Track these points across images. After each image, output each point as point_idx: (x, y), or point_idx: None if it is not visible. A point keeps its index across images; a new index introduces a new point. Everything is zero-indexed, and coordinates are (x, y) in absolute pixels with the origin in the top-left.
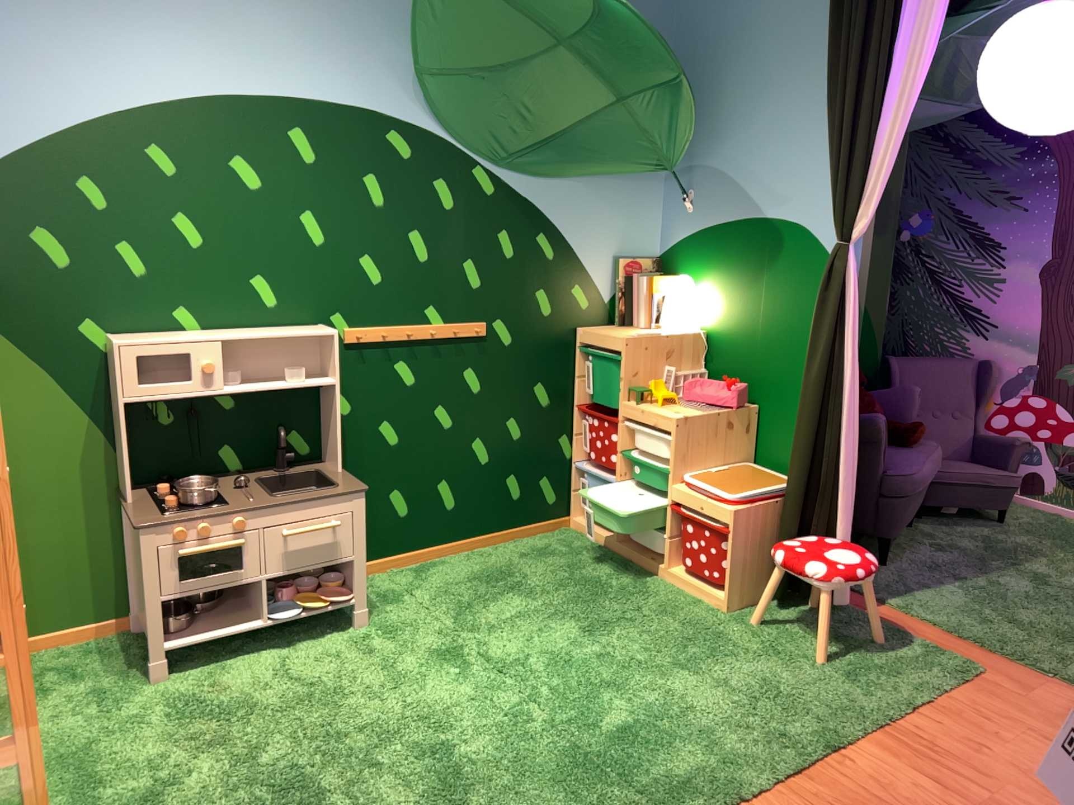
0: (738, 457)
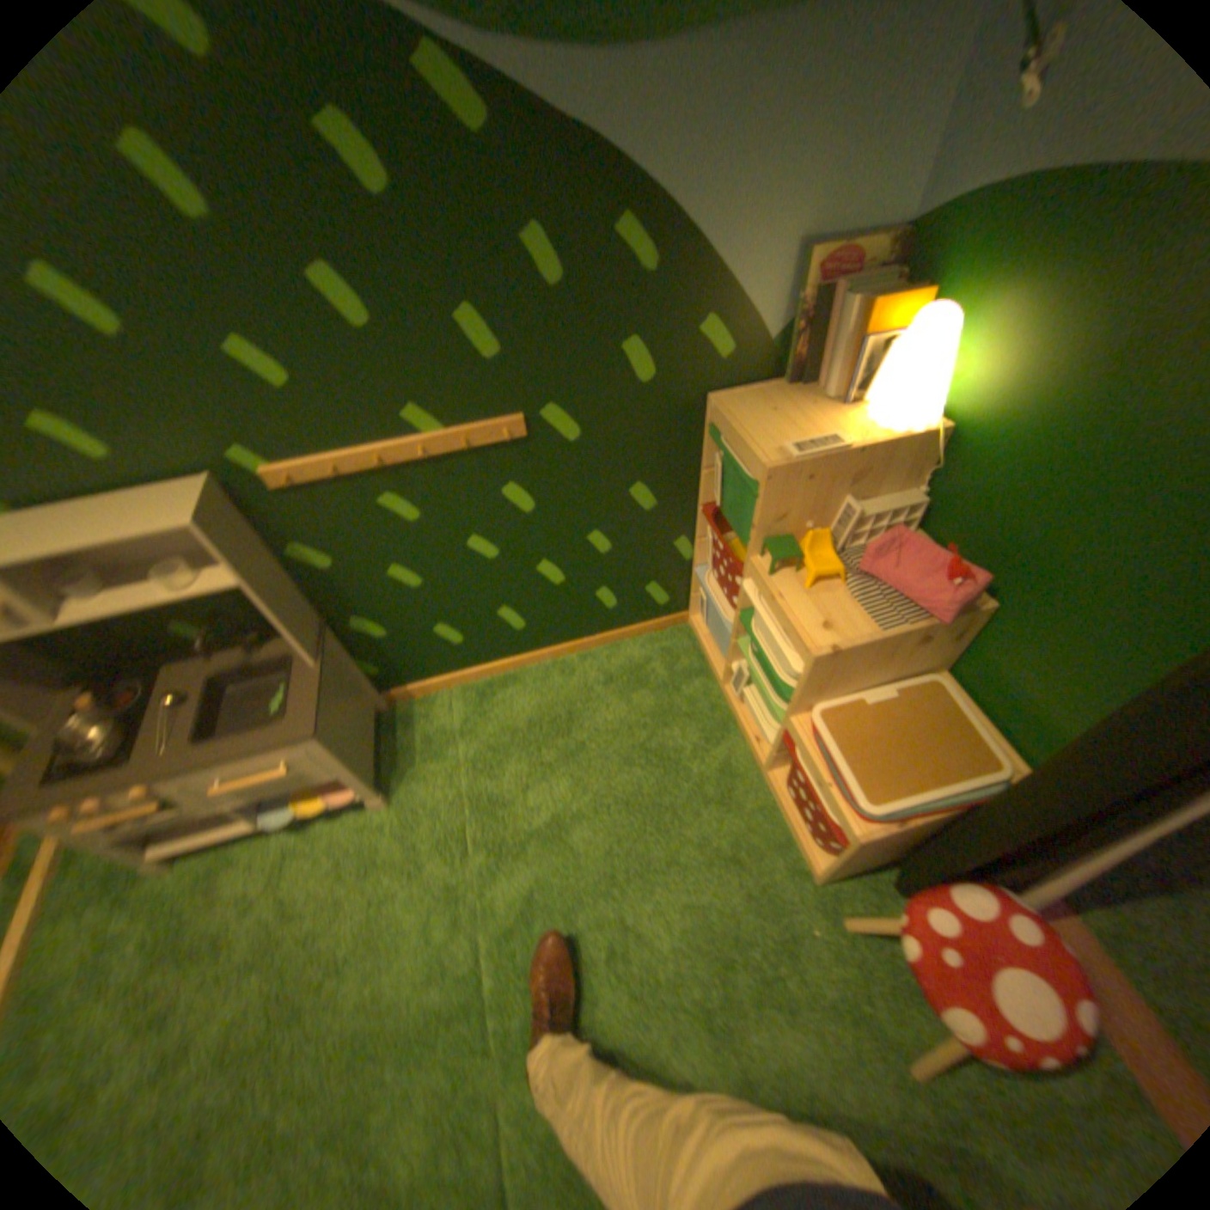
0: (925, 669)
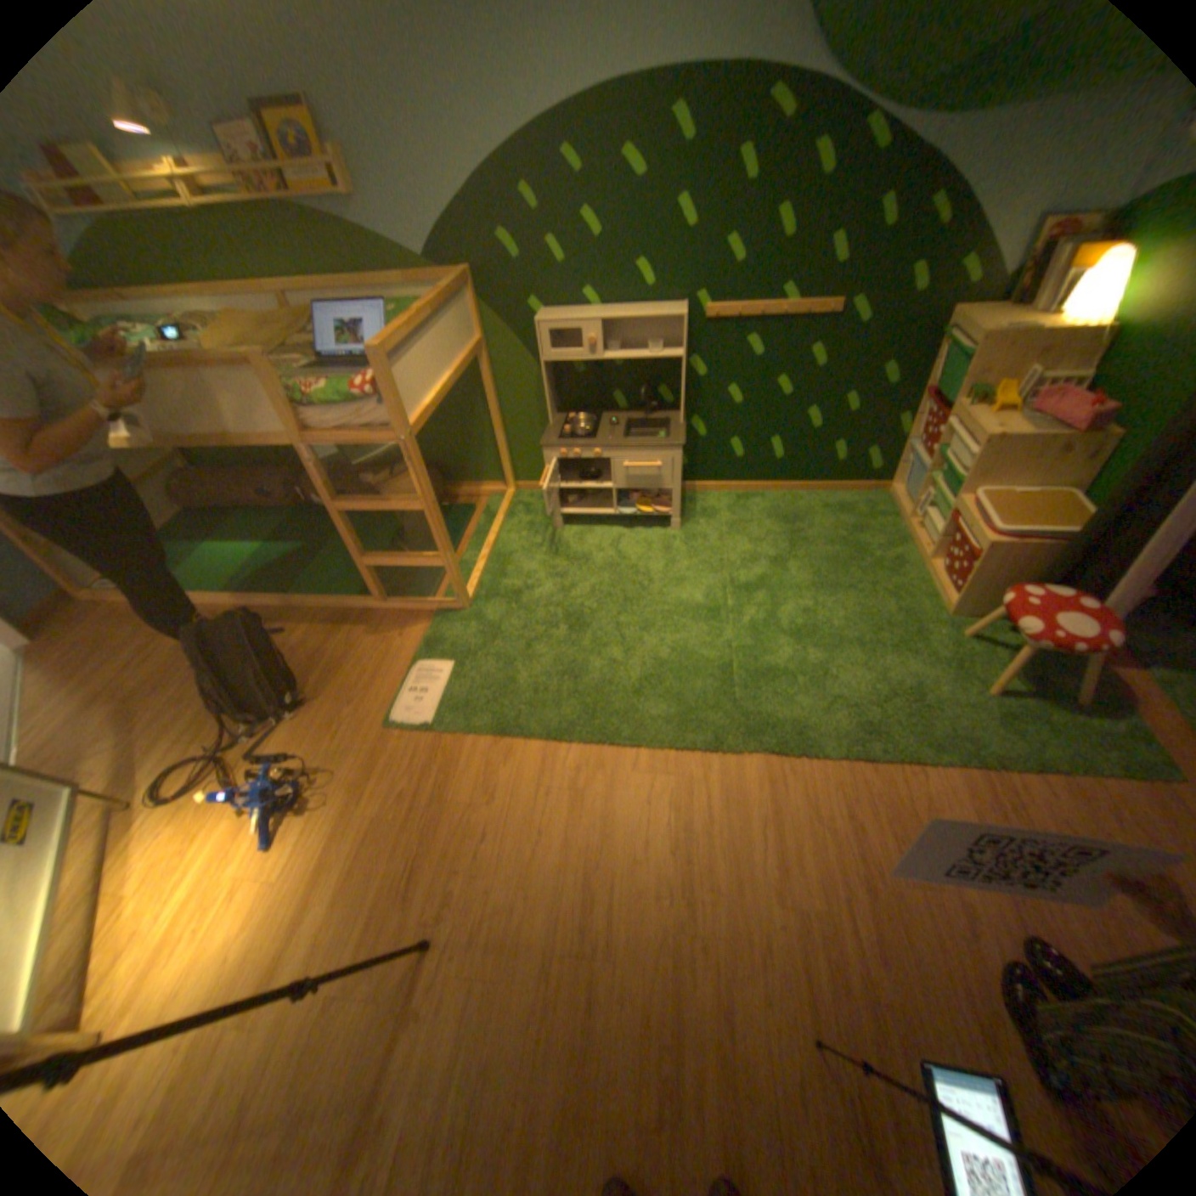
0: (1063, 483)
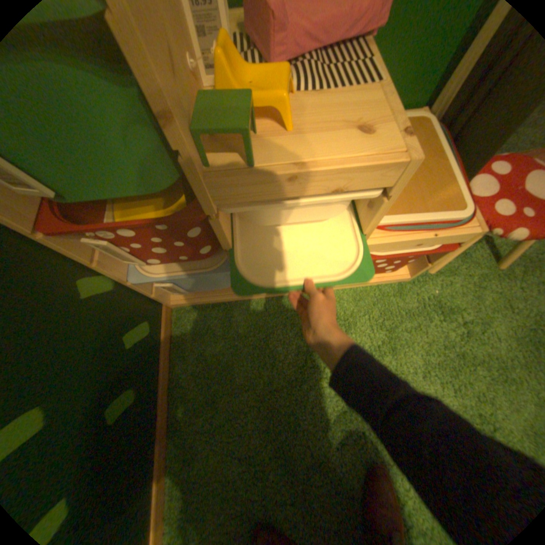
0: None
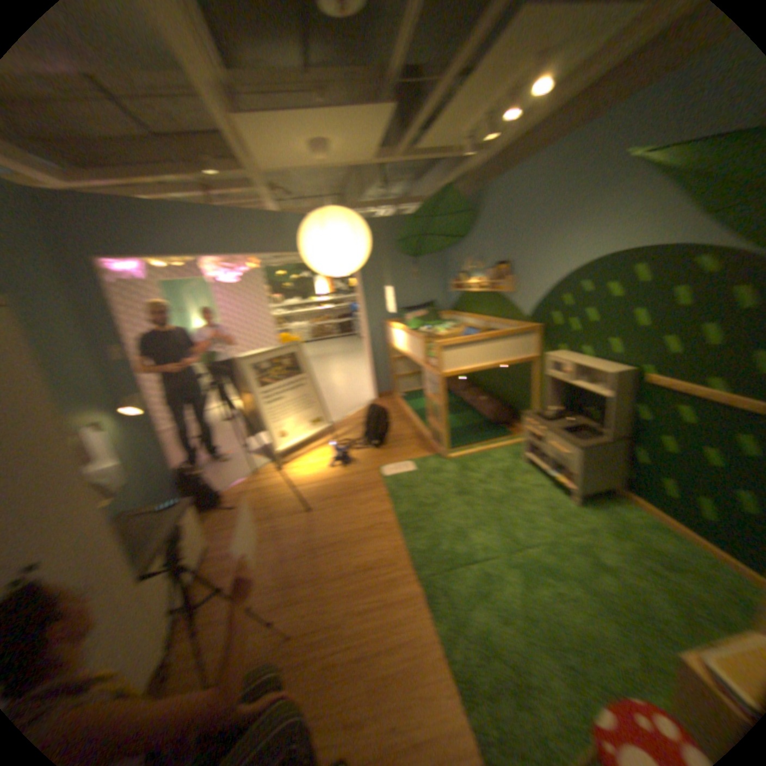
0: None
